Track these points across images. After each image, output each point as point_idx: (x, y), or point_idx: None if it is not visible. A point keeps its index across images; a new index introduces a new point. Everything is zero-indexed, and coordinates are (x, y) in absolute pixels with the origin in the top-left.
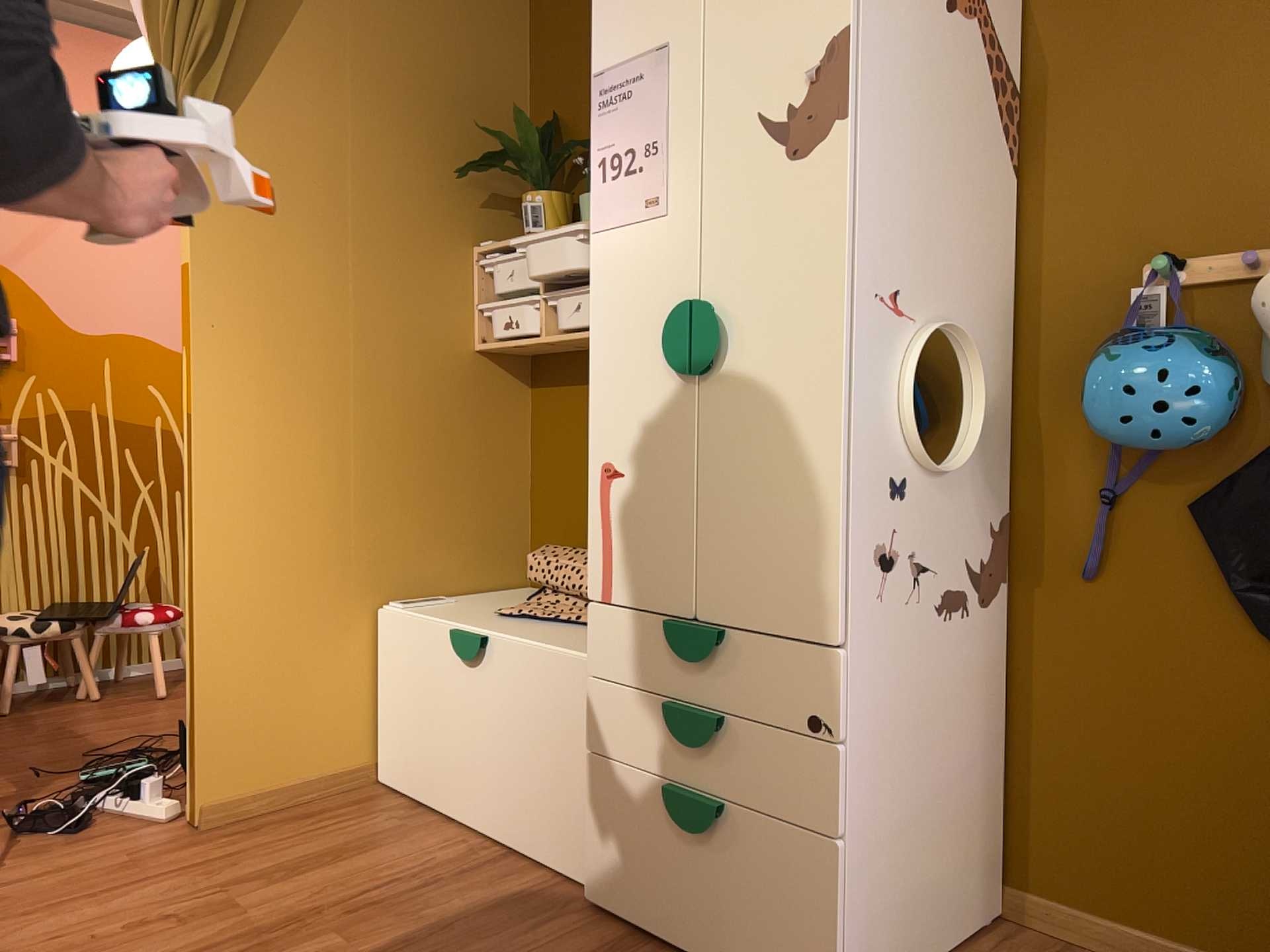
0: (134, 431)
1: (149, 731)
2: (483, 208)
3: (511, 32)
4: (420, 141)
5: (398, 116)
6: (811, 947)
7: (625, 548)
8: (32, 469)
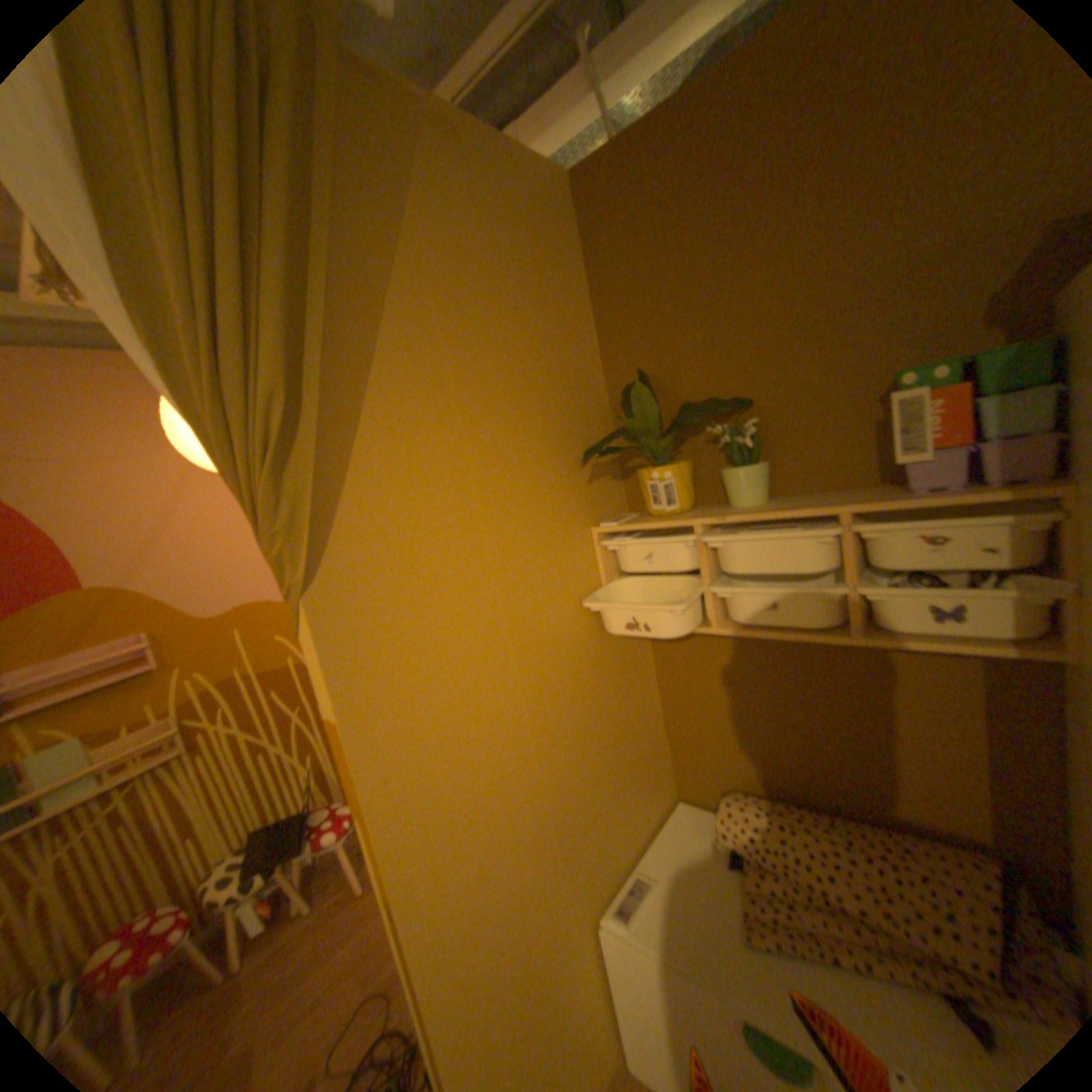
0: (270, 678)
1: (370, 980)
2: (589, 483)
3: (573, 286)
4: (529, 436)
5: (504, 417)
6: None
7: None
8: (195, 746)
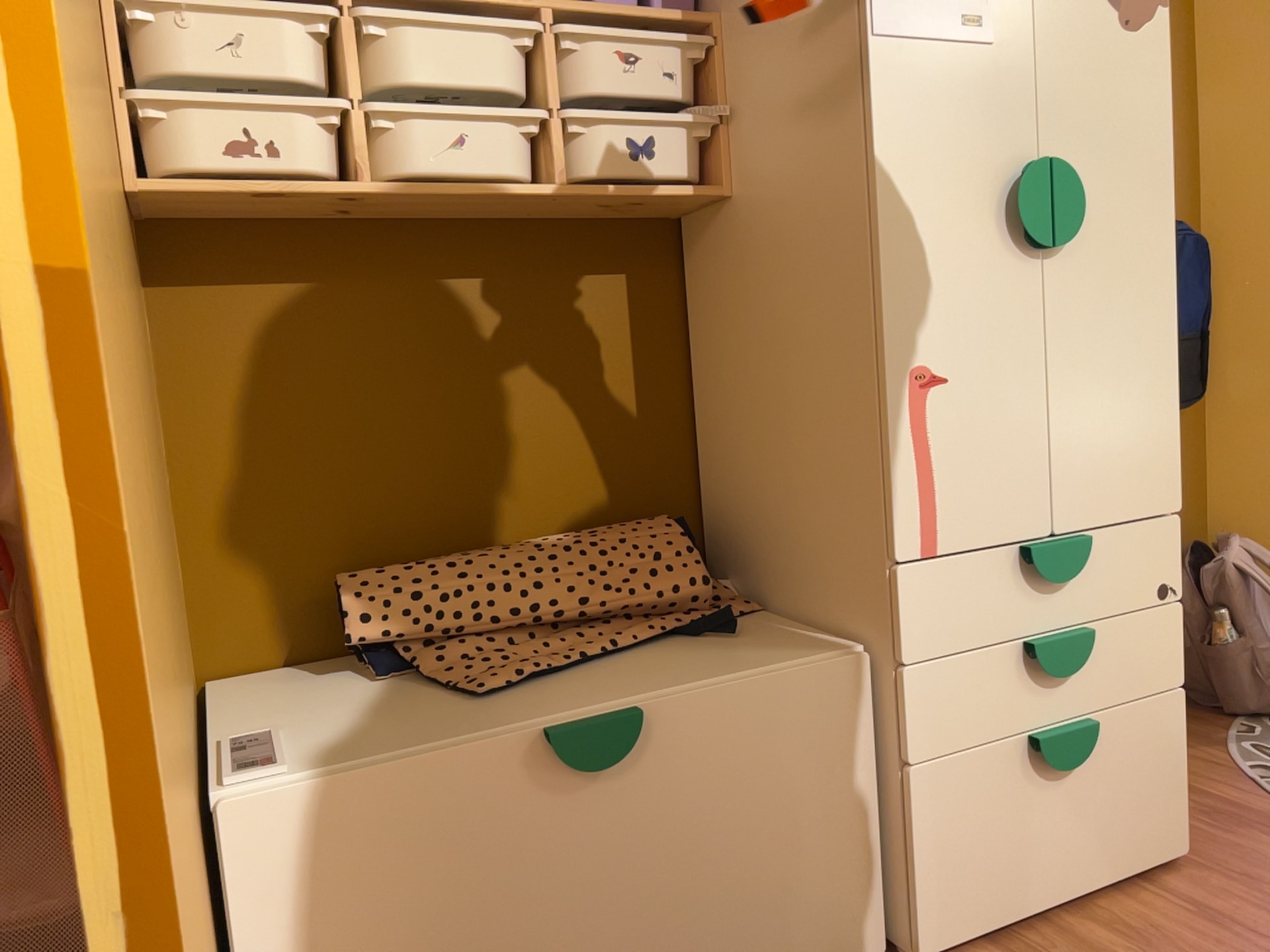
0: None
1: None
2: None
3: None
4: None
5: None
6: (1169, 793)
7: (957, 475)
8: None
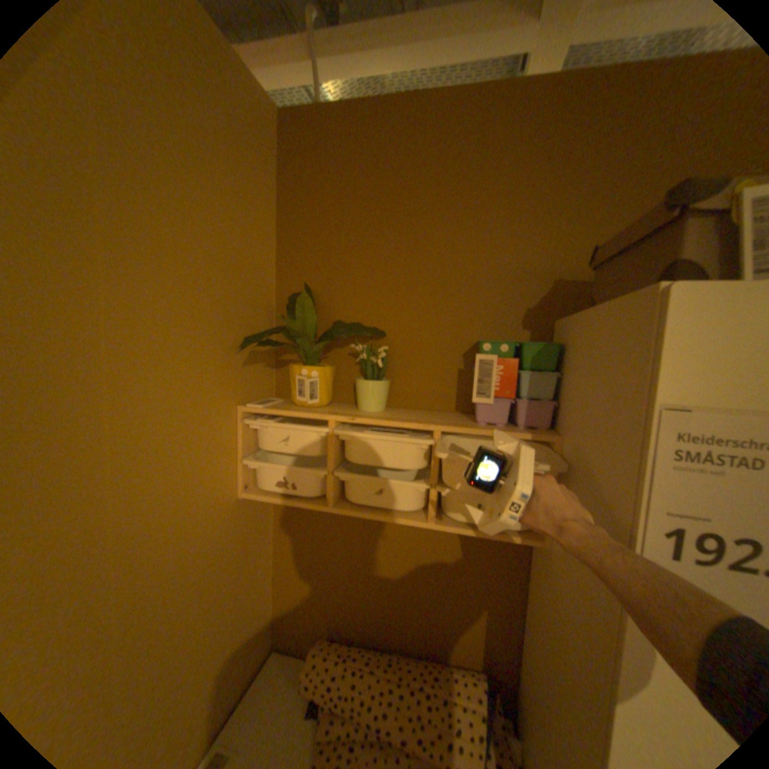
0: None
1: None
2: (245, 366)
3: (265, 199)
4: (191, 309)
5: (165, 283)
6: None
7: None
8: None
